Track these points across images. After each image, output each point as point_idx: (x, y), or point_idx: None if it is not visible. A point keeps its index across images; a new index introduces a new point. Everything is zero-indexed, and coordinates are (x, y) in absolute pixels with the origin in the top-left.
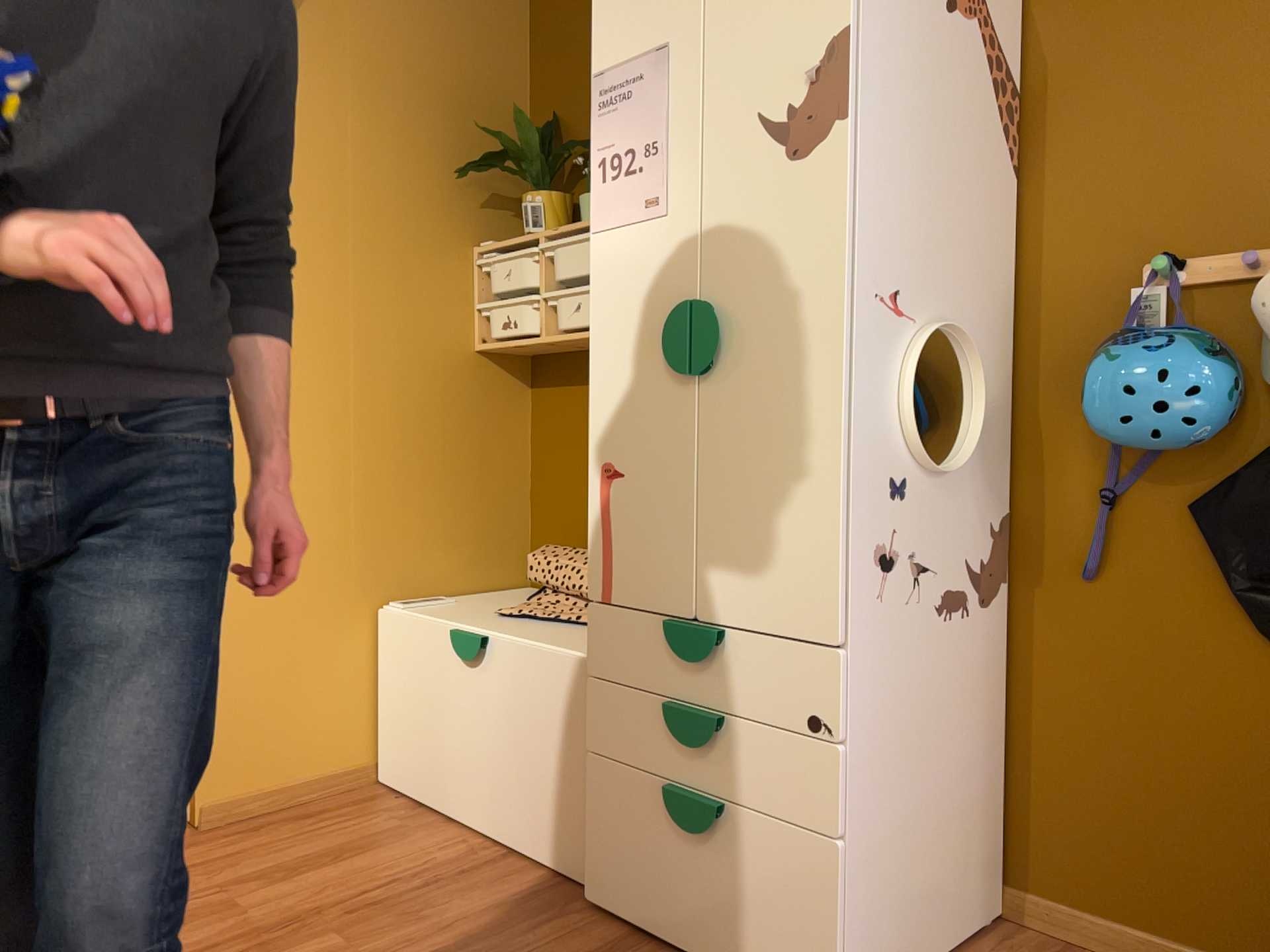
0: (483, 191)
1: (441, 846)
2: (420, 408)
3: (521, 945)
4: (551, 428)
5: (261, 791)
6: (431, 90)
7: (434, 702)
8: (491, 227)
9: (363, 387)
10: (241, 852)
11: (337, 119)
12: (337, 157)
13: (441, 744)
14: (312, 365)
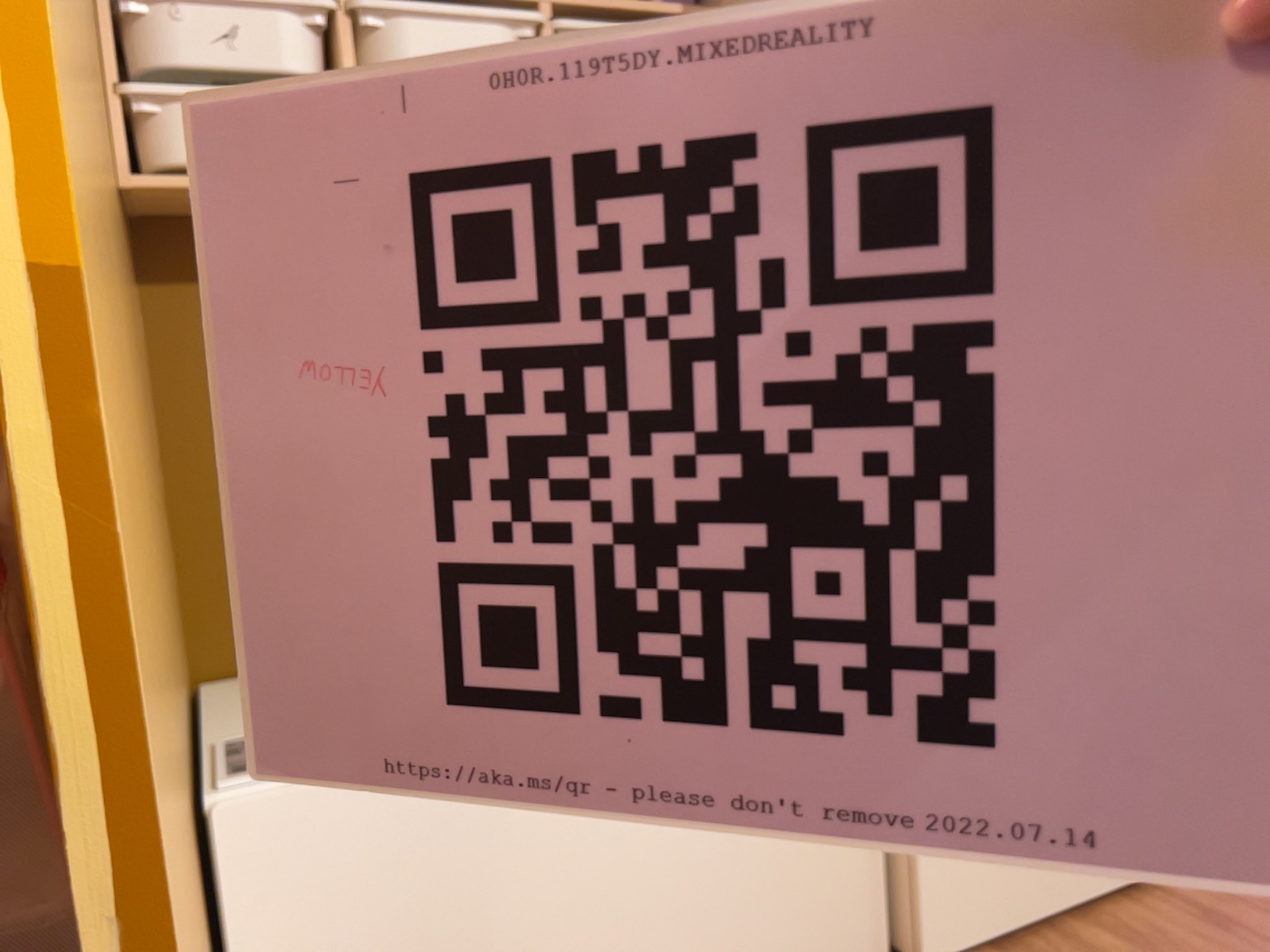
0: None
1: None
2: None
3: None
4: None
5: None
6: None
7: (482, 911)
8: None
9: None
10: None
11: None
12: None
13: None
14: None
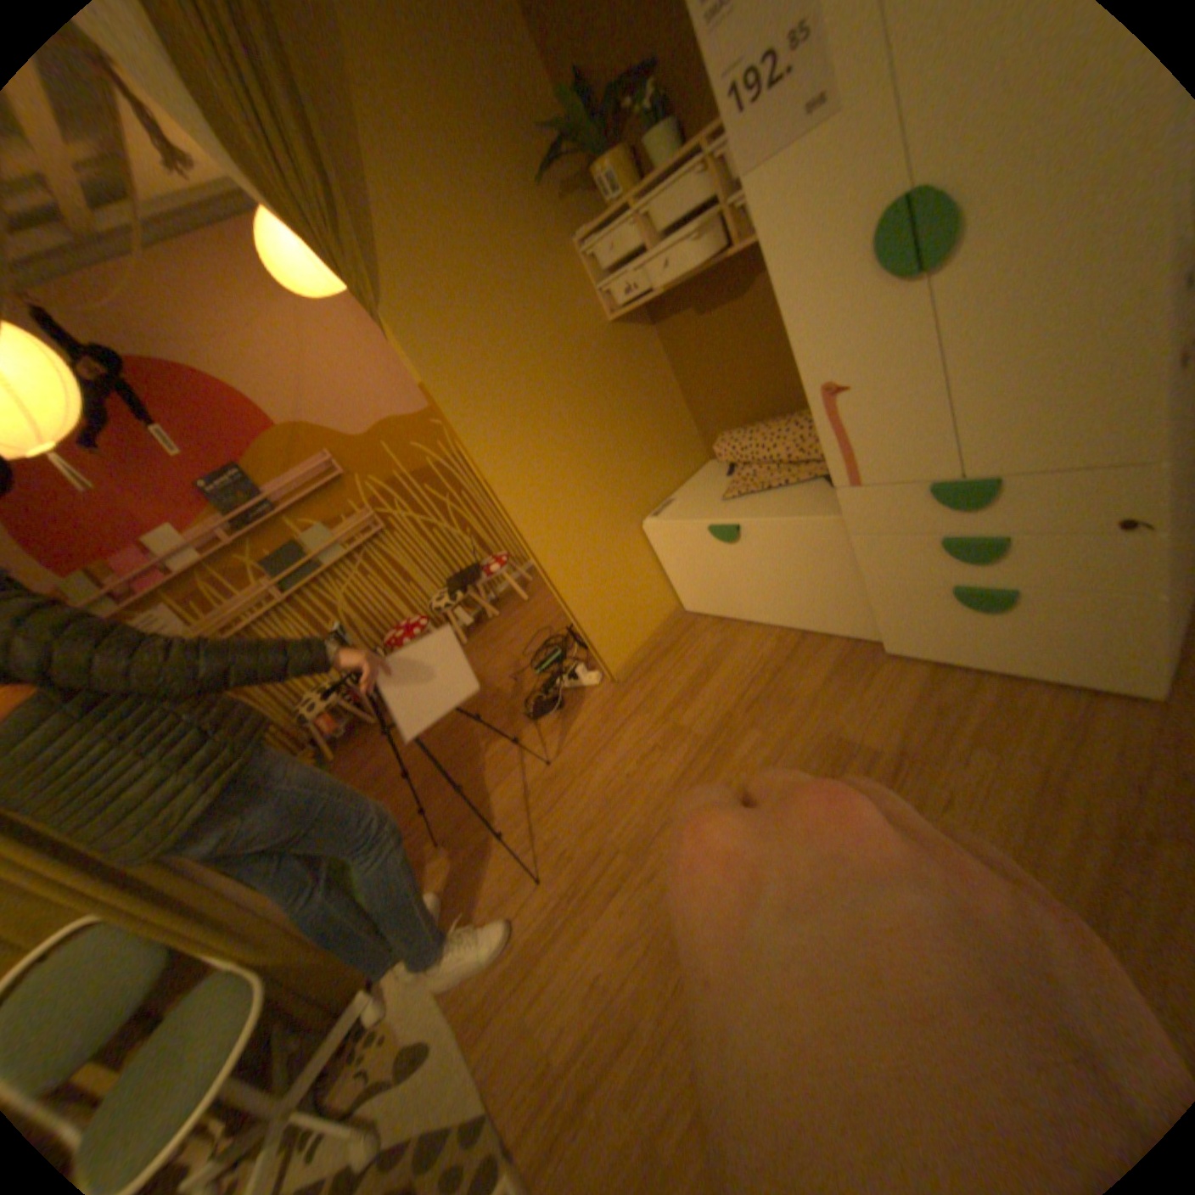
0: (553, 181)
1: (760, 640)
2: (600, 385)
3: (870, 697)
4: (684, 346)
5: (636, 647)
6: (474, 110)
7: (710, 565)
8: (573, 209)
9: (562, 394)
10: (653, 686)
11: (432, 190)
12: (451, 226)
13: (725, 585)
14: (527, 400)
